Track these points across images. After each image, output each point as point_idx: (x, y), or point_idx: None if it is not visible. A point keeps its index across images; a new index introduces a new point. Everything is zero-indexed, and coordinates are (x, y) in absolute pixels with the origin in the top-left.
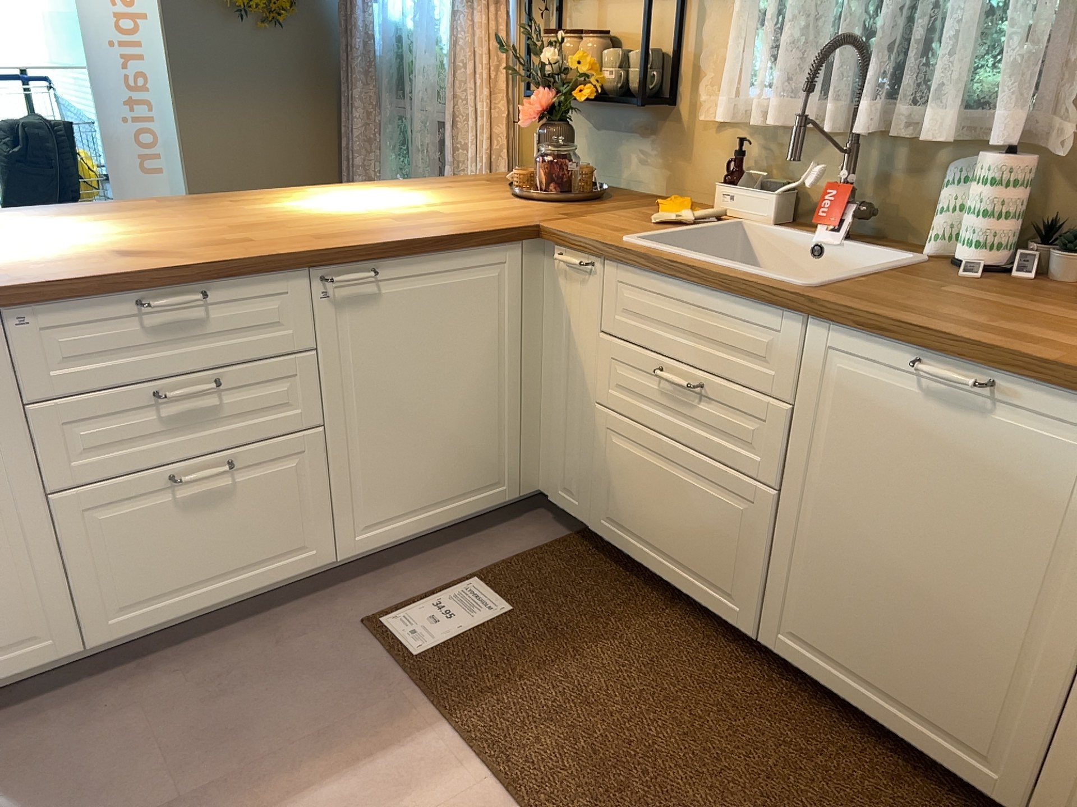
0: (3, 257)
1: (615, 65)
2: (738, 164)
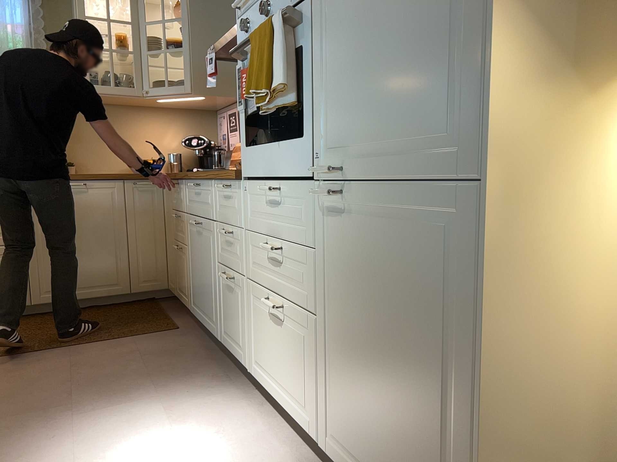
0: None
1: None
2: None
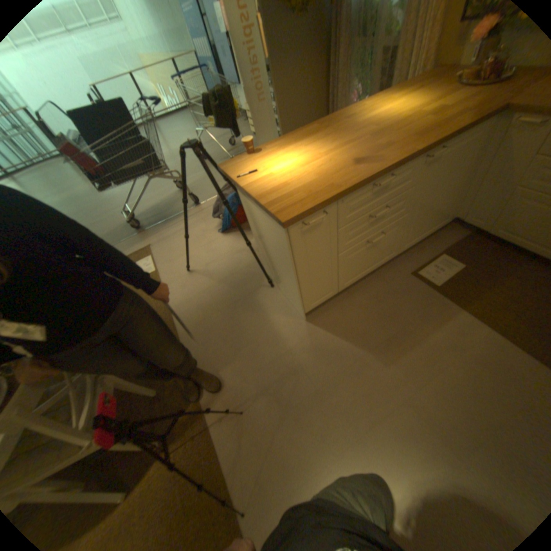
0: (312, 172)
1: None
2: None
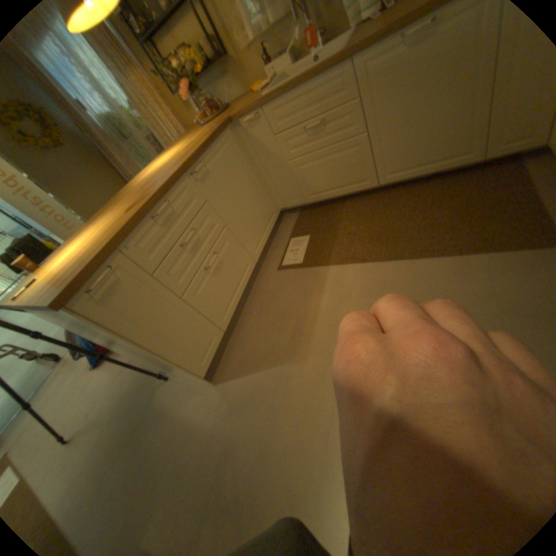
0: (90, 243)
1: (198, 51)
2: (266, 53)
